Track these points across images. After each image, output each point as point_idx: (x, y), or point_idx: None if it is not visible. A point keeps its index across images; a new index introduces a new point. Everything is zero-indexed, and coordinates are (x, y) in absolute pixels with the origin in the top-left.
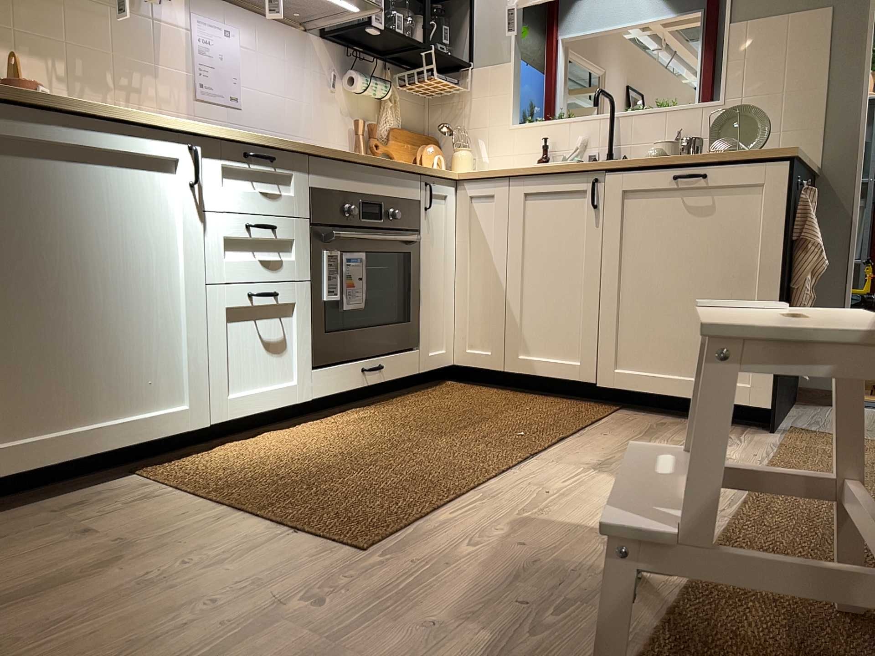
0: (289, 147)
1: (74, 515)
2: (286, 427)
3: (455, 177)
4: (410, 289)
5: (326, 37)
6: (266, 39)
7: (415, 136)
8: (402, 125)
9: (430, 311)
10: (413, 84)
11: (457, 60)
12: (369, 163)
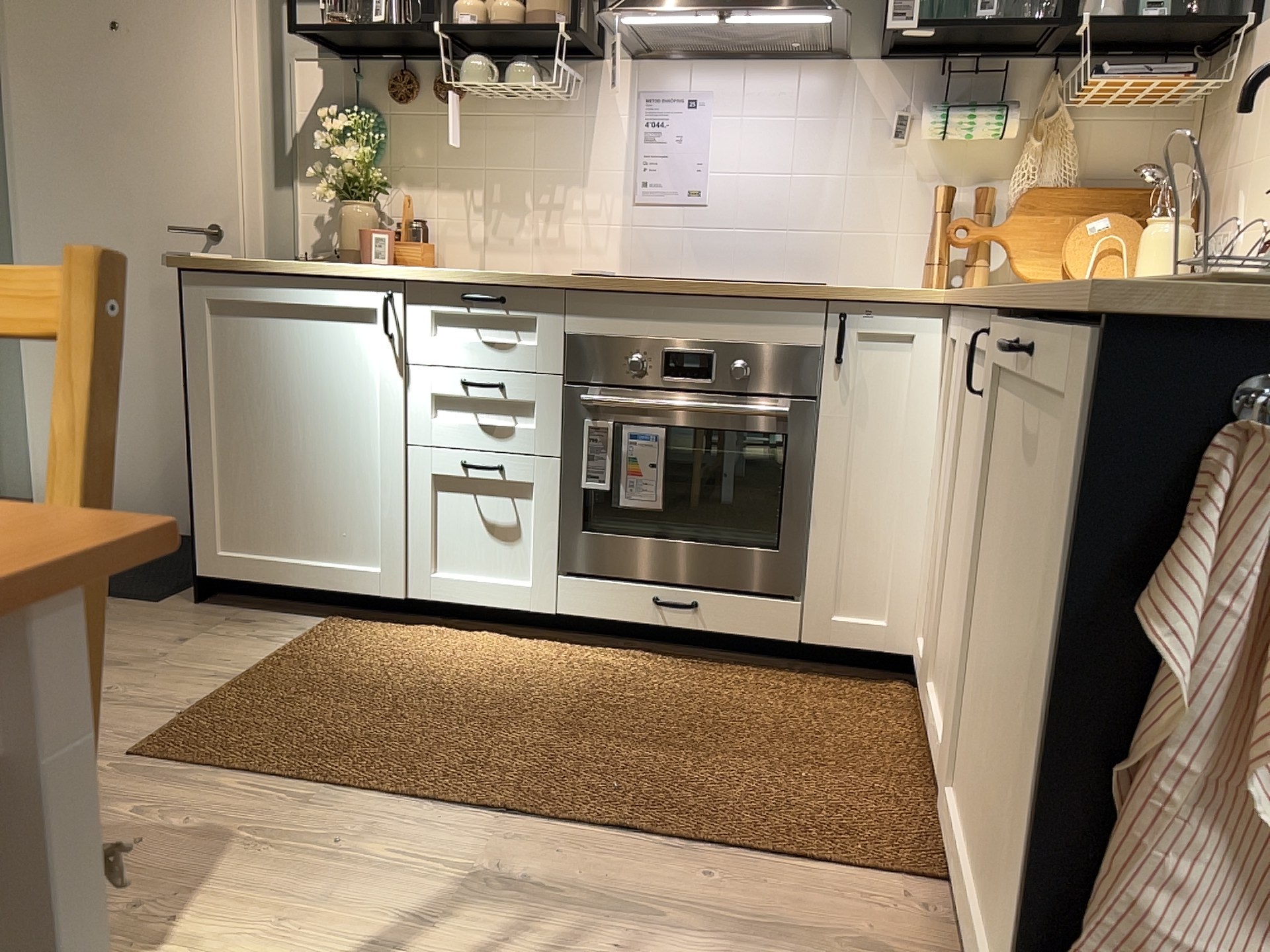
0: (522, 281)
1: (226, 627)
2: (537, 639)
3: (937, 303)
4: (791, 500)
5: (887, 55)
6: (757, 92)
7: (1087, 201)
8: (1096, 176)
9: (849, 547)
10: (1080, 97)
11: (1188, 22)
12: (685, 293)
